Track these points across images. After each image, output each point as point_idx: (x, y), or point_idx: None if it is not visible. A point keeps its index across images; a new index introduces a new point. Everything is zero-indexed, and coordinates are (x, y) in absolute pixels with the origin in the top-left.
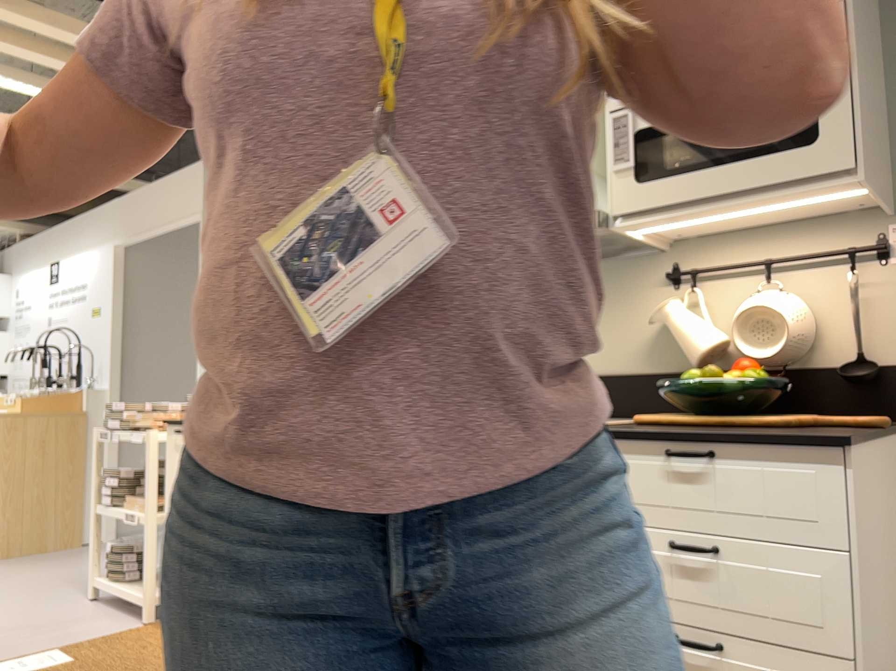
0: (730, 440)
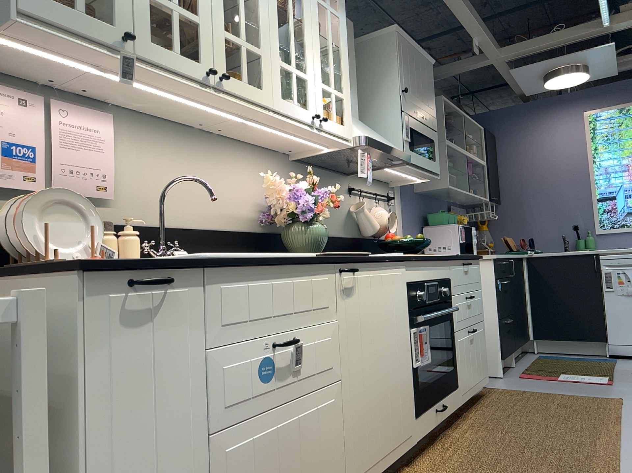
0: (473, 258)
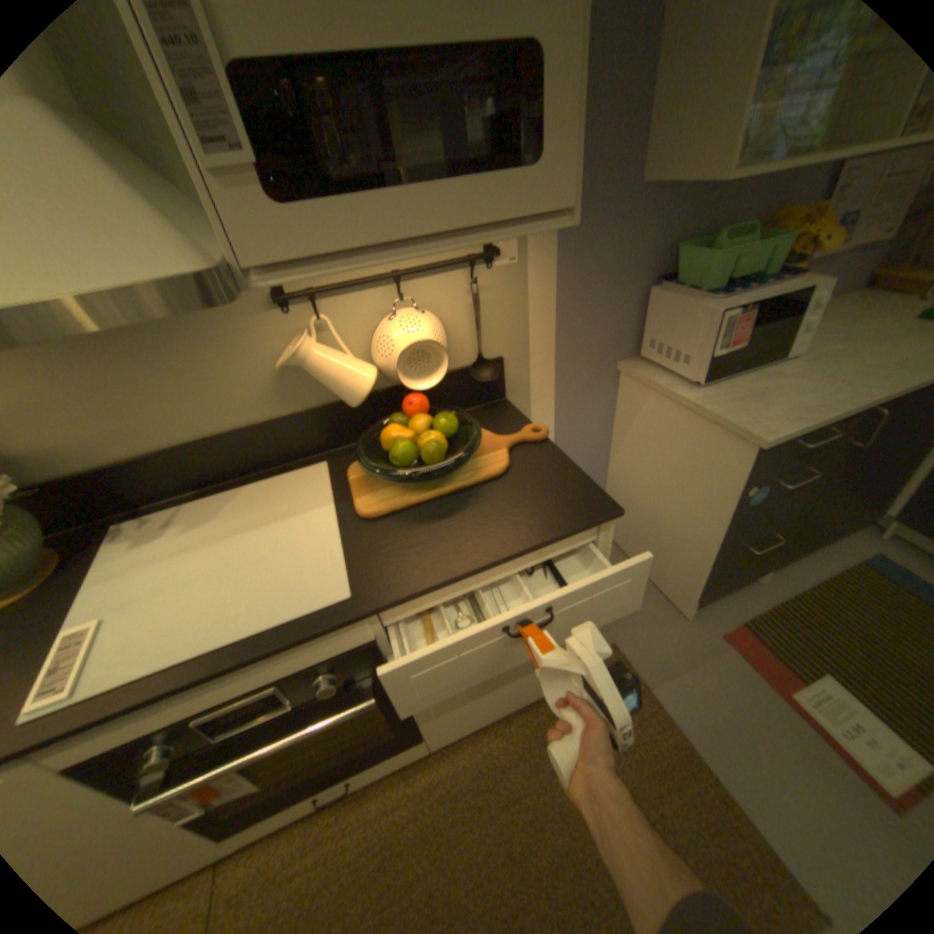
0: (538, 549)
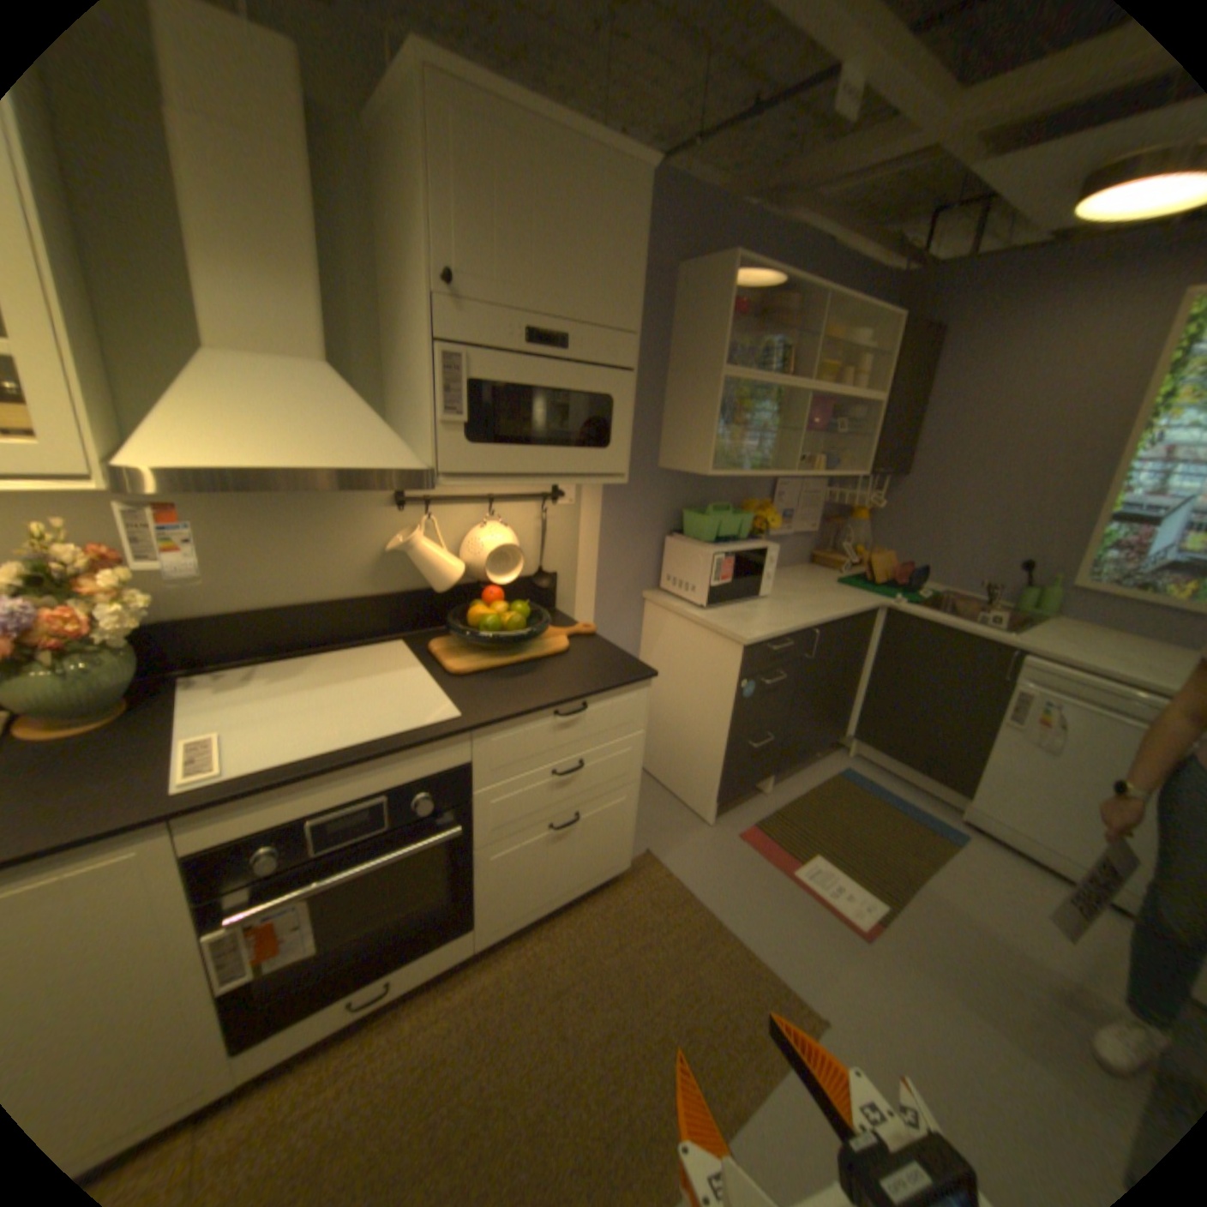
0: (600, 693)
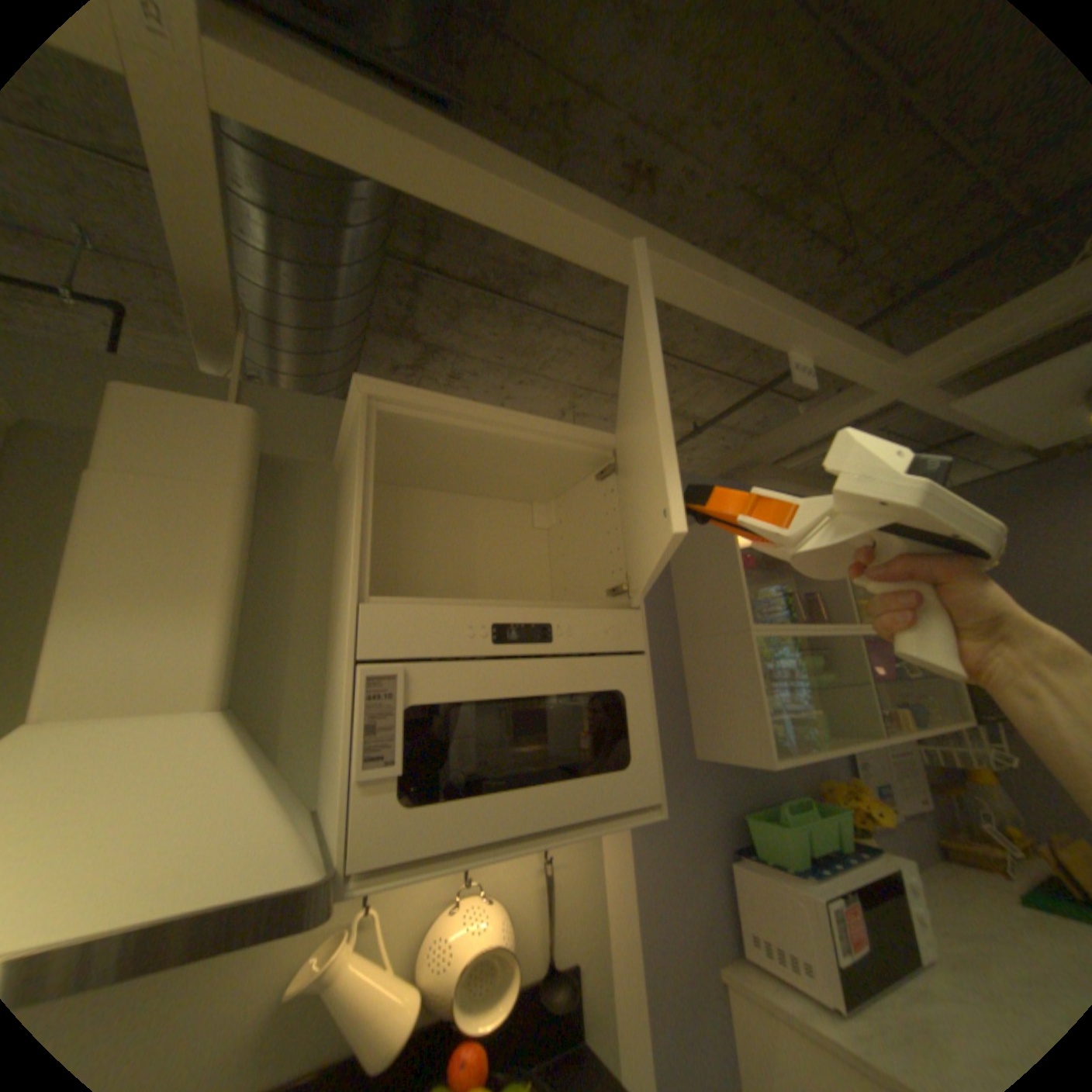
0: None
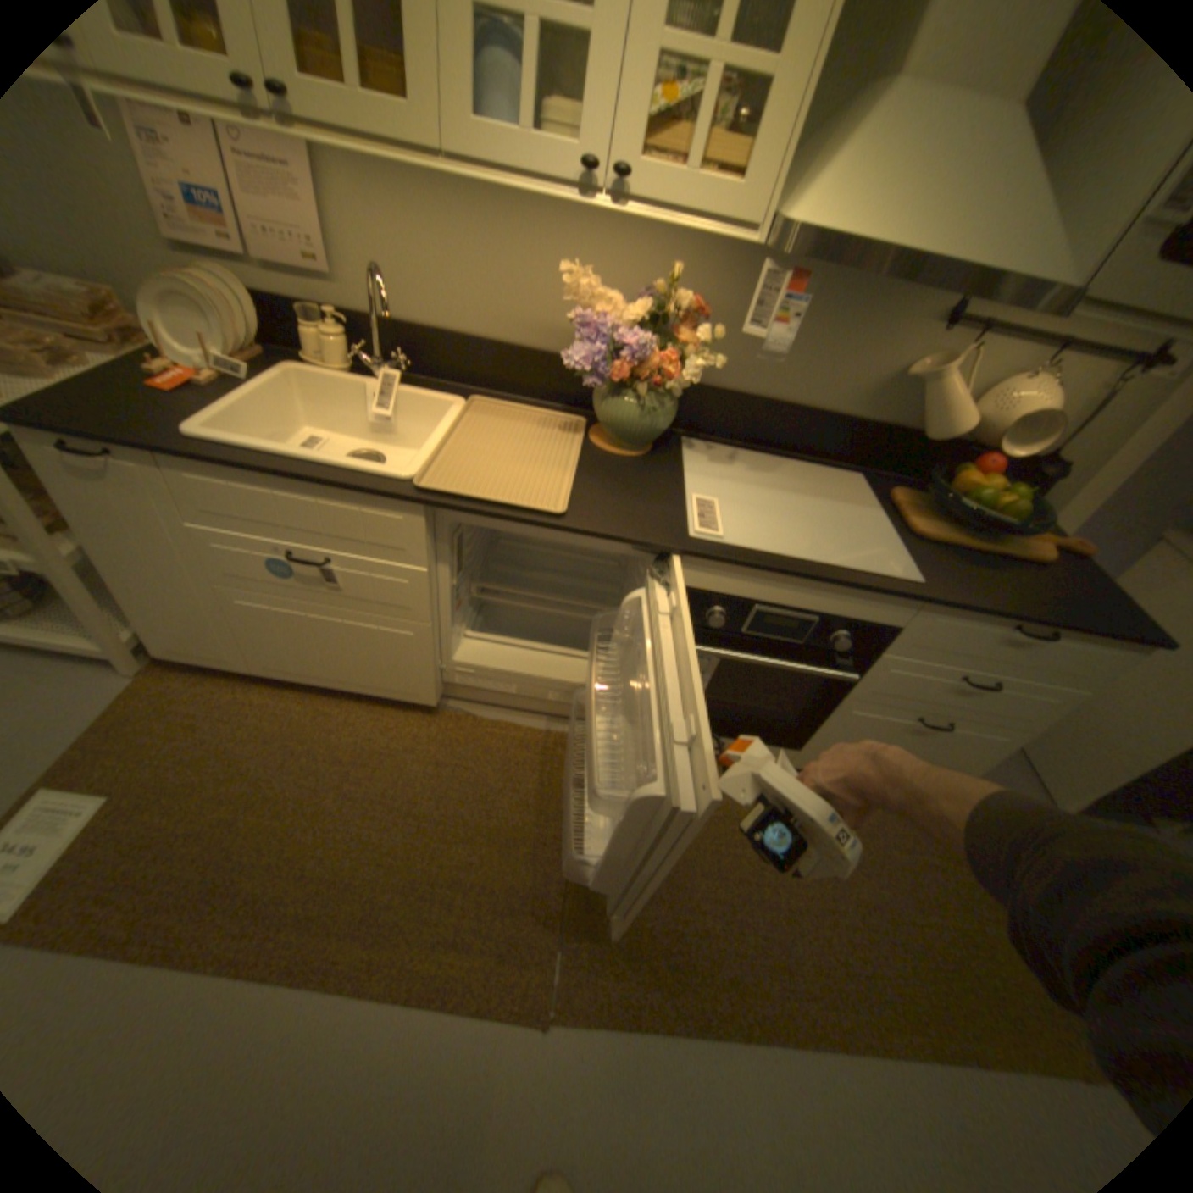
0: (1087, 634)
